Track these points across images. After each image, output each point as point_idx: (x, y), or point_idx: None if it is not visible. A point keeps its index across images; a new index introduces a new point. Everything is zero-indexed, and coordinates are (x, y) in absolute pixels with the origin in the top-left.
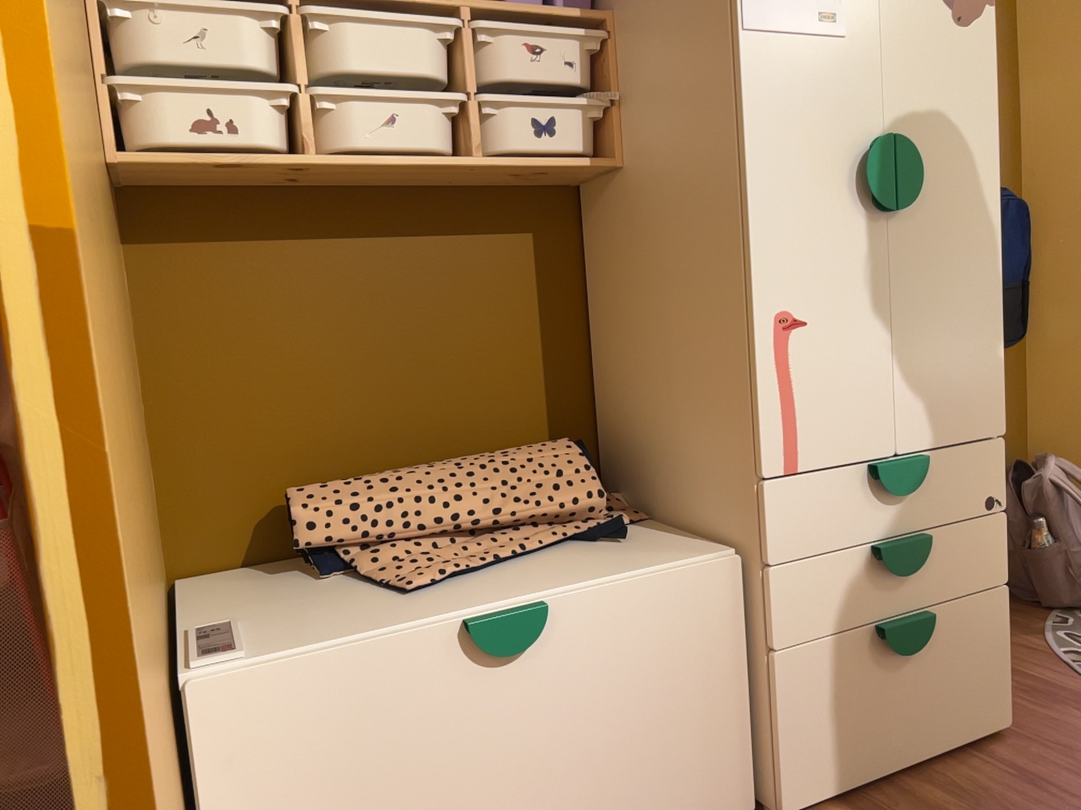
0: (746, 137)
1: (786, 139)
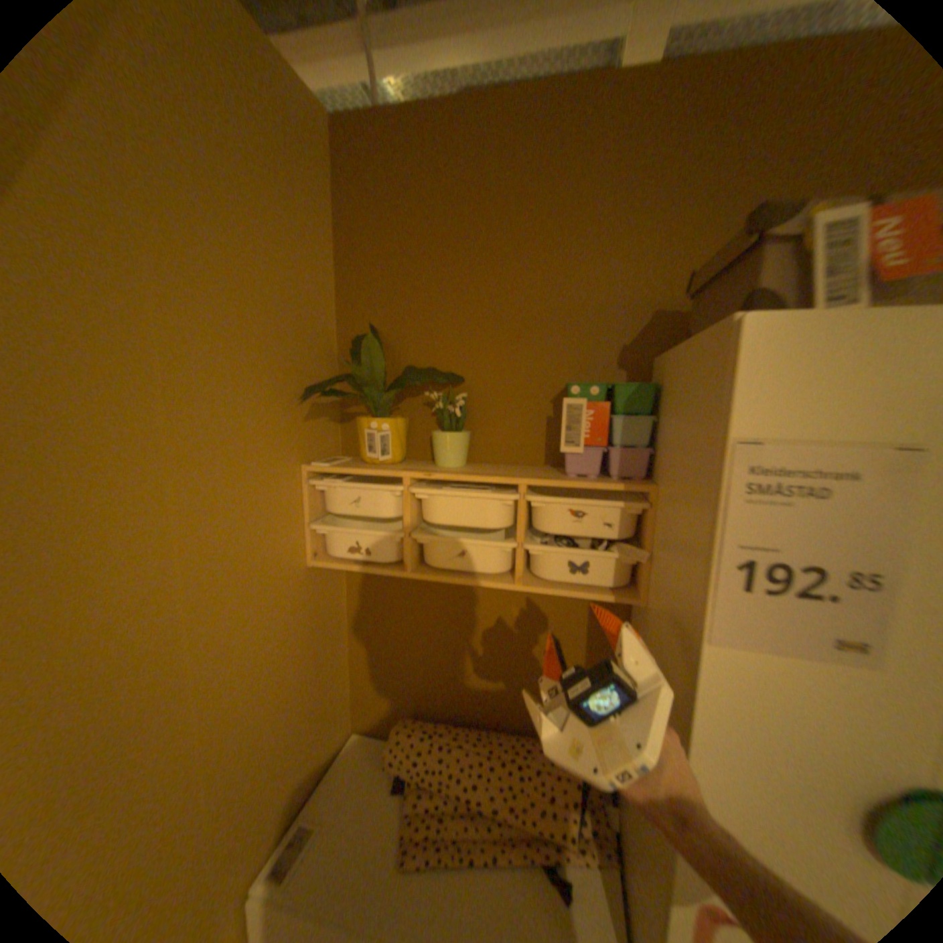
0: (696, 738)
1: (753, 755)
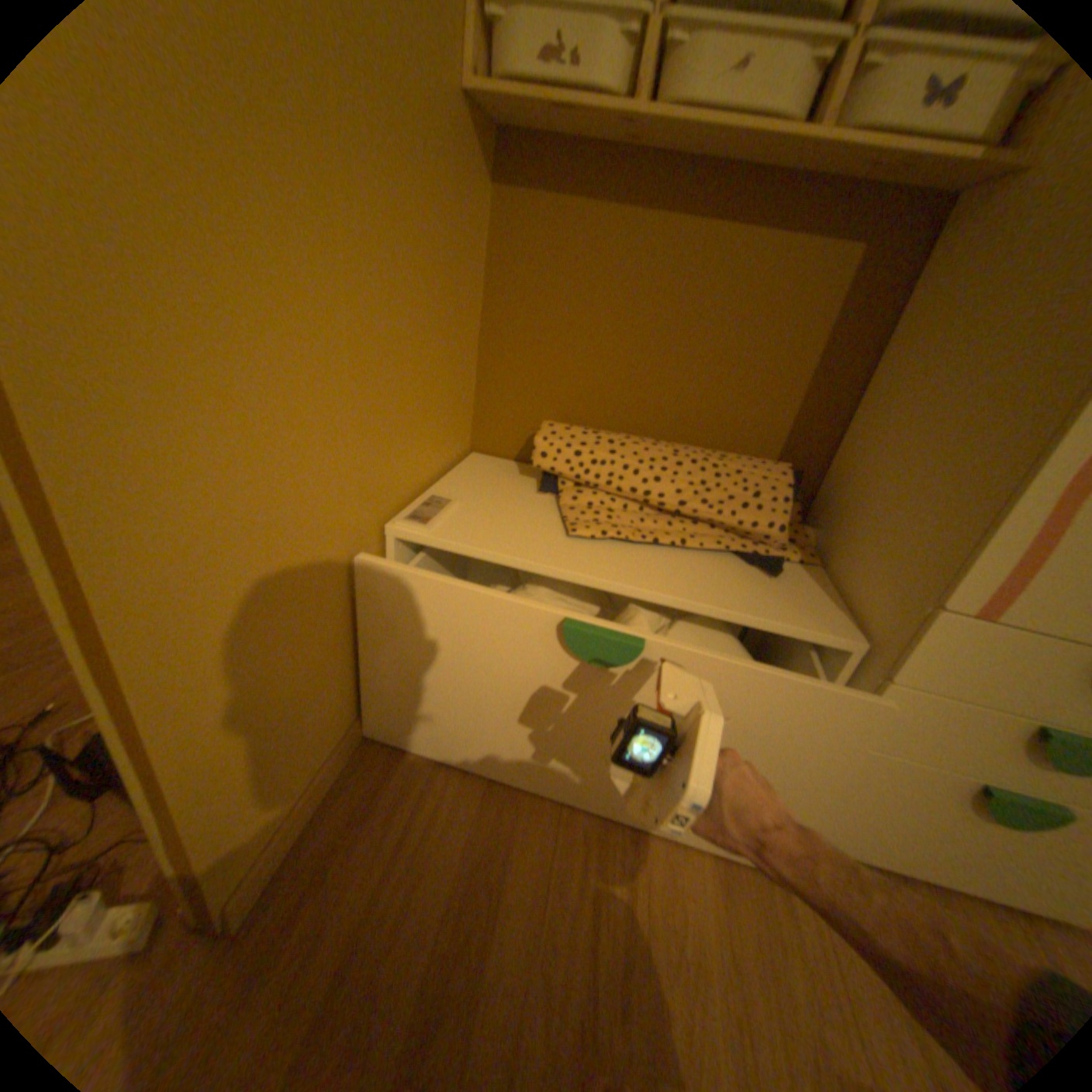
0: None
1: None
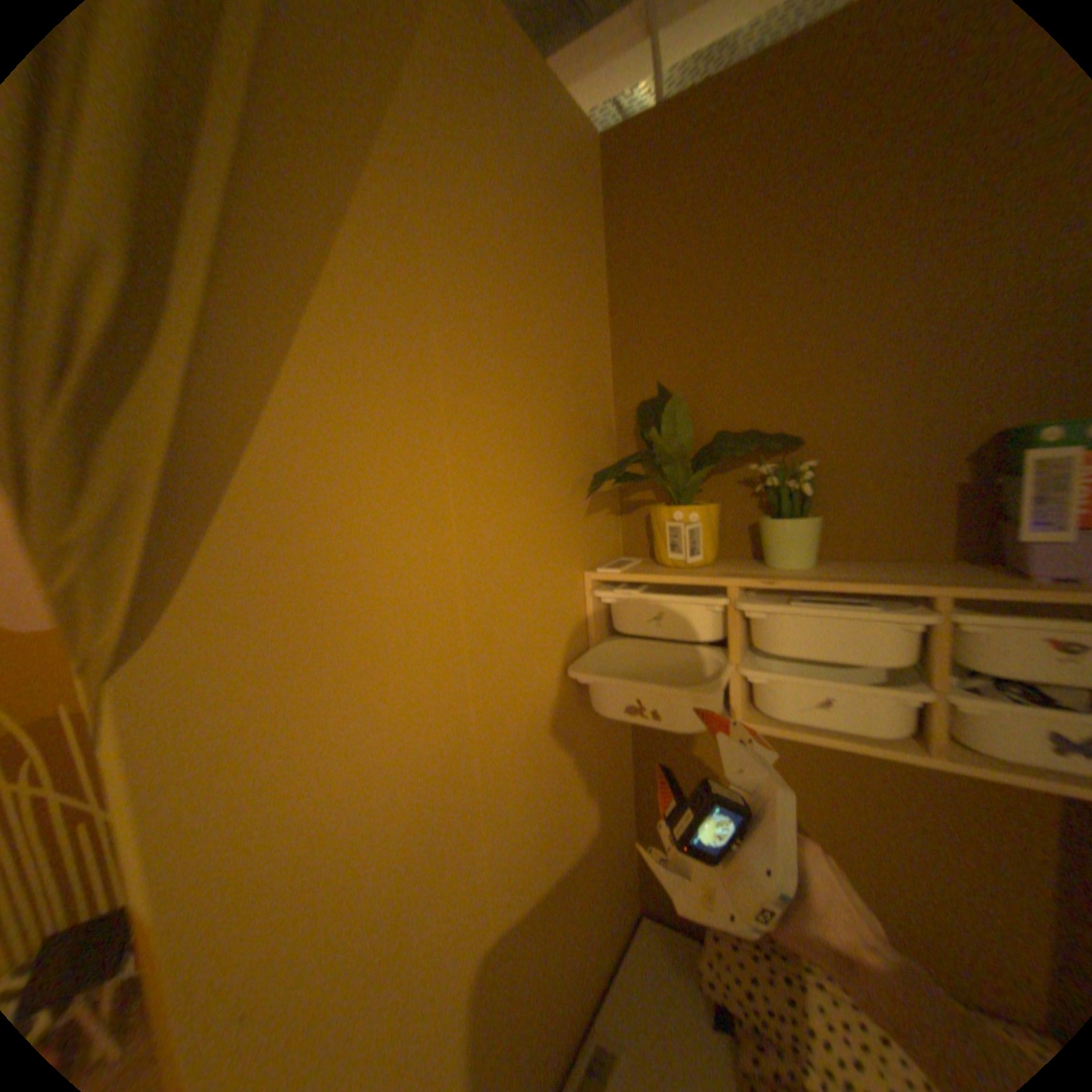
0: None
1: None
